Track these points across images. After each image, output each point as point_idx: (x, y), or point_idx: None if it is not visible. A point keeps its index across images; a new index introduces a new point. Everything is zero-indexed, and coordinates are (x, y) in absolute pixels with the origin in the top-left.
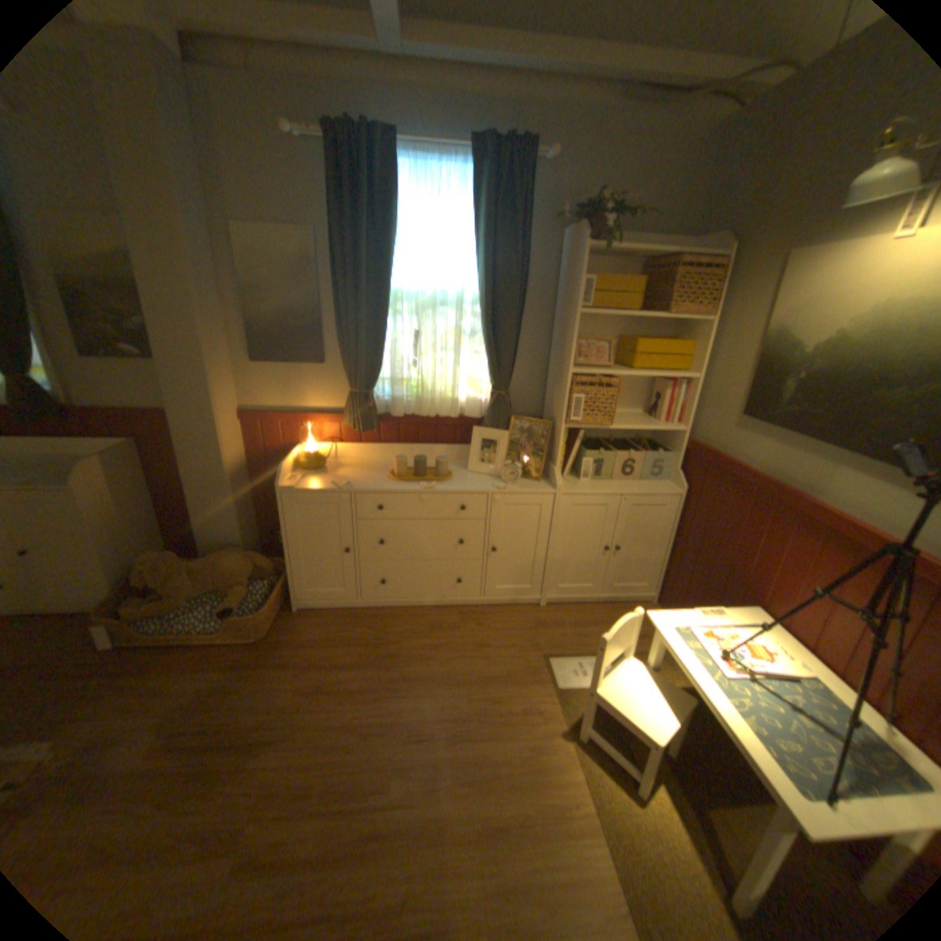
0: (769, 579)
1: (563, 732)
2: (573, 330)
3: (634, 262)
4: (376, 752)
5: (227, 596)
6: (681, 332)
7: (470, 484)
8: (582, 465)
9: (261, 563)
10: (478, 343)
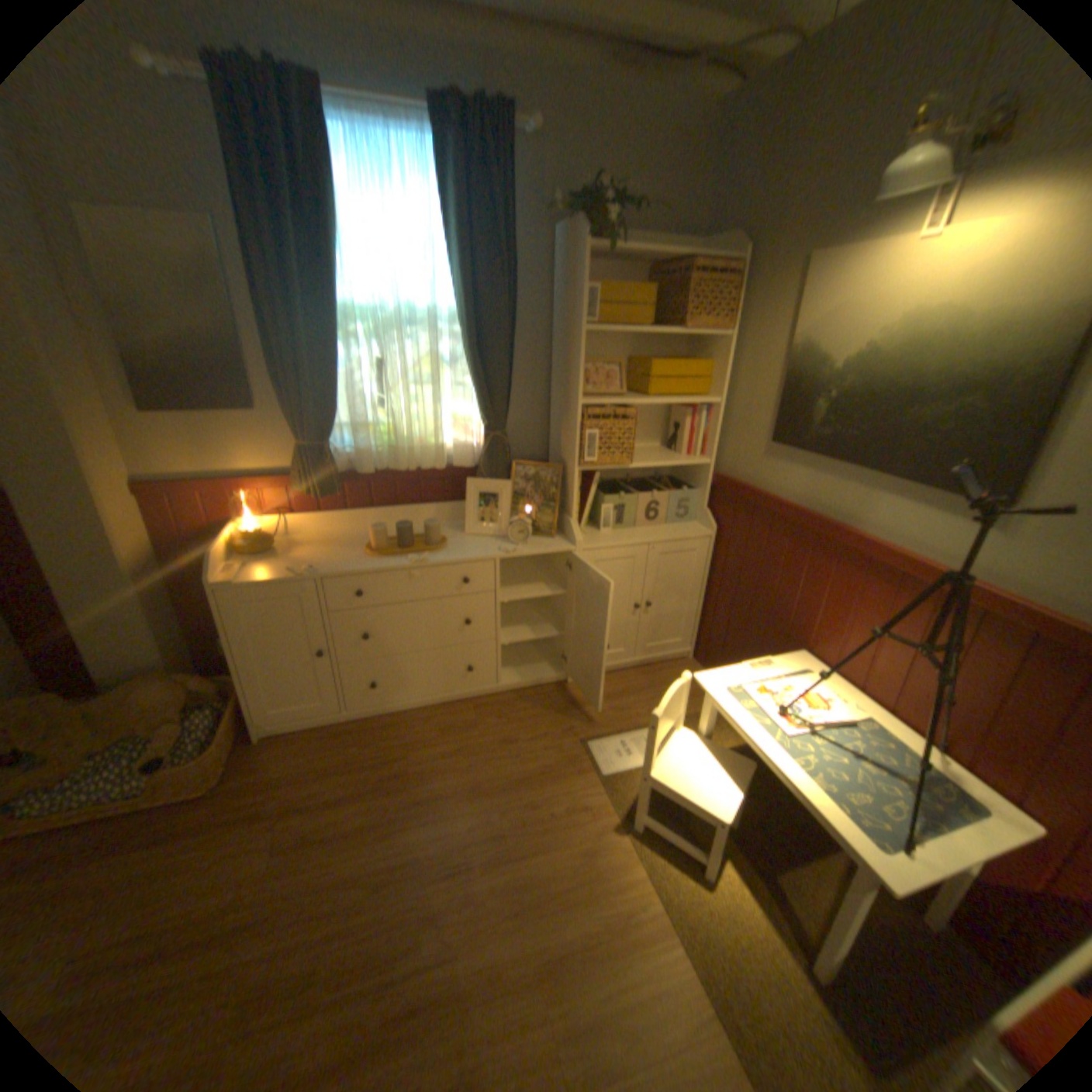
0: (812, 619)
1: (615, 827)
2: (579, 352)
3: (638, 268)
4: (395, 904)
5: (152, 741)
6: (695, 352)
7: (472, 551)
8: (600, 514)
9: (197, 687)
10: (462, 373)
